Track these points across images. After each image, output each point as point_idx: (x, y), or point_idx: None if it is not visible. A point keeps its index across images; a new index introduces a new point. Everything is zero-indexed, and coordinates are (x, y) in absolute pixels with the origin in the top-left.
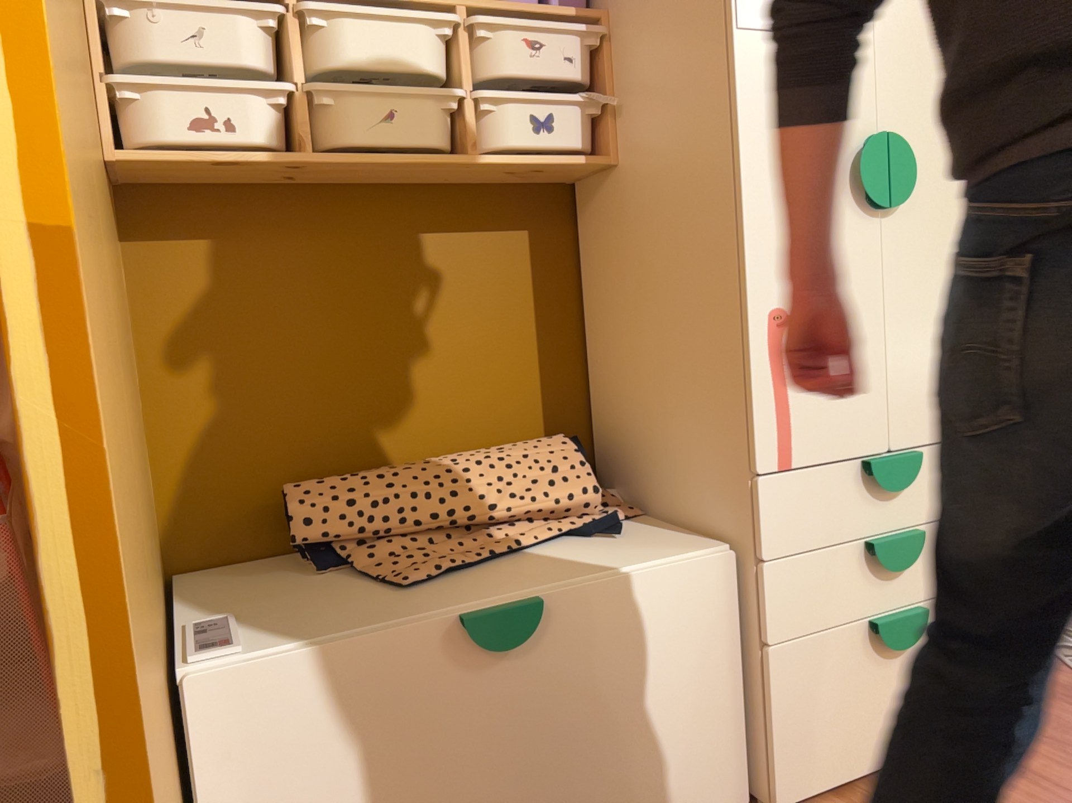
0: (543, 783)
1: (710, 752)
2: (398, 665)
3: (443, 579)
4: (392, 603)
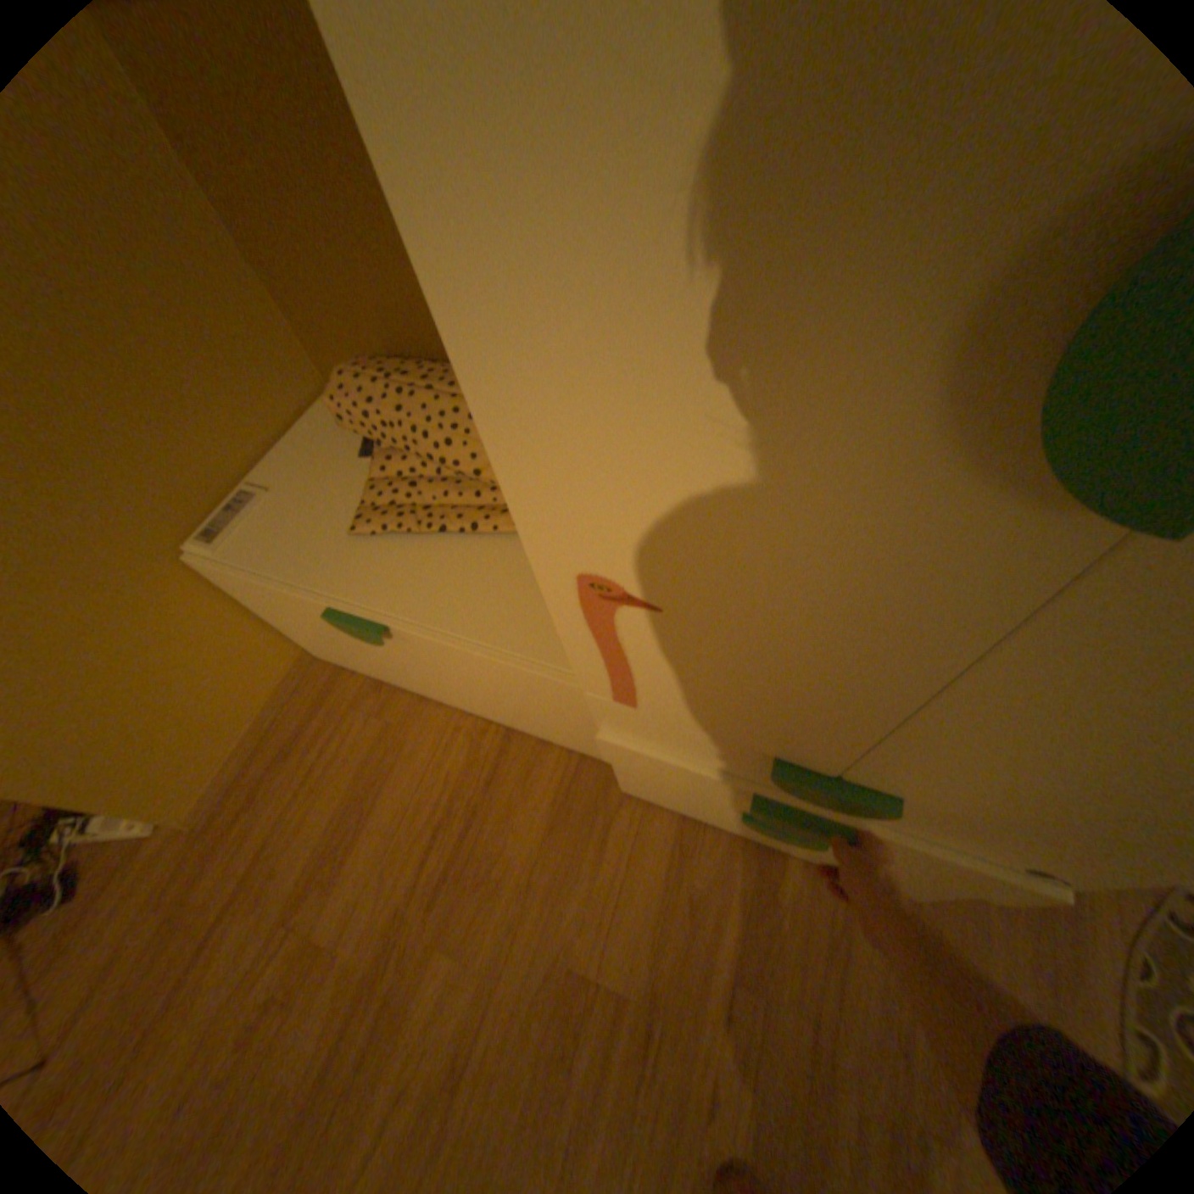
0: (442, 686)
1: (578, 739)
2: (302, 605)
3: (384, 538)
4: (327, 548)
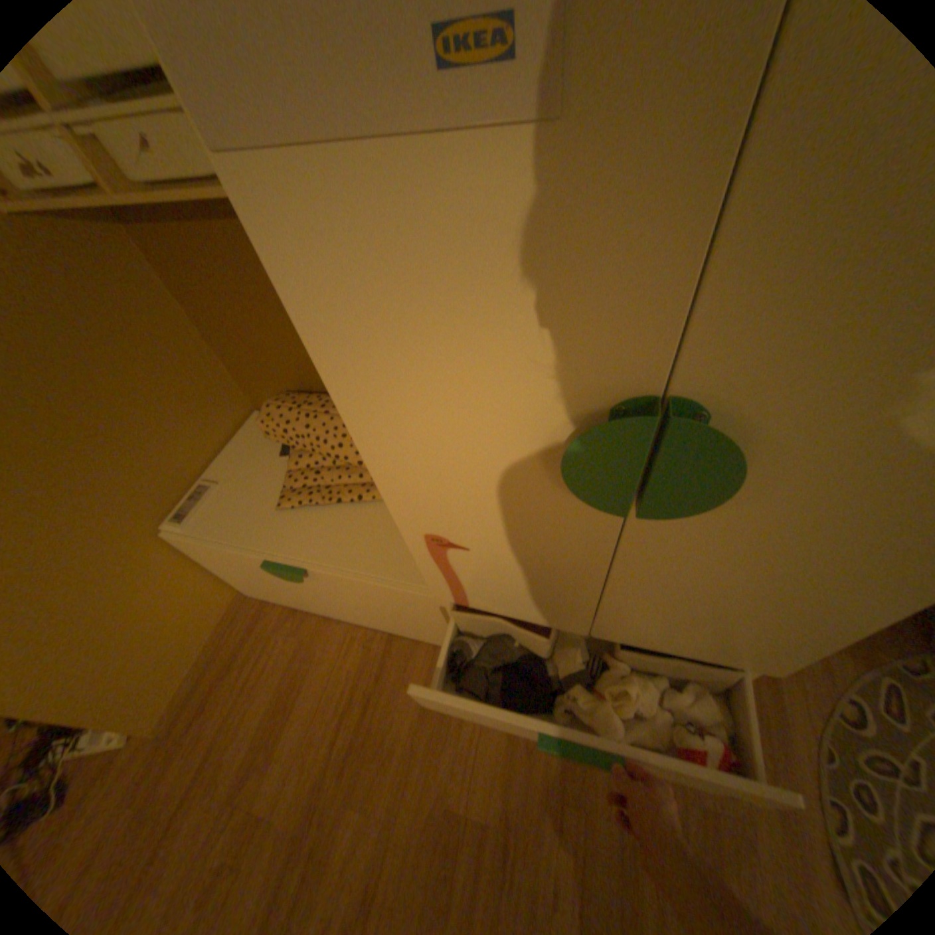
0: (342, 607)
1: (439, 636)
2: (245, 560)
3: (300, 510)
4: (262, 519)
